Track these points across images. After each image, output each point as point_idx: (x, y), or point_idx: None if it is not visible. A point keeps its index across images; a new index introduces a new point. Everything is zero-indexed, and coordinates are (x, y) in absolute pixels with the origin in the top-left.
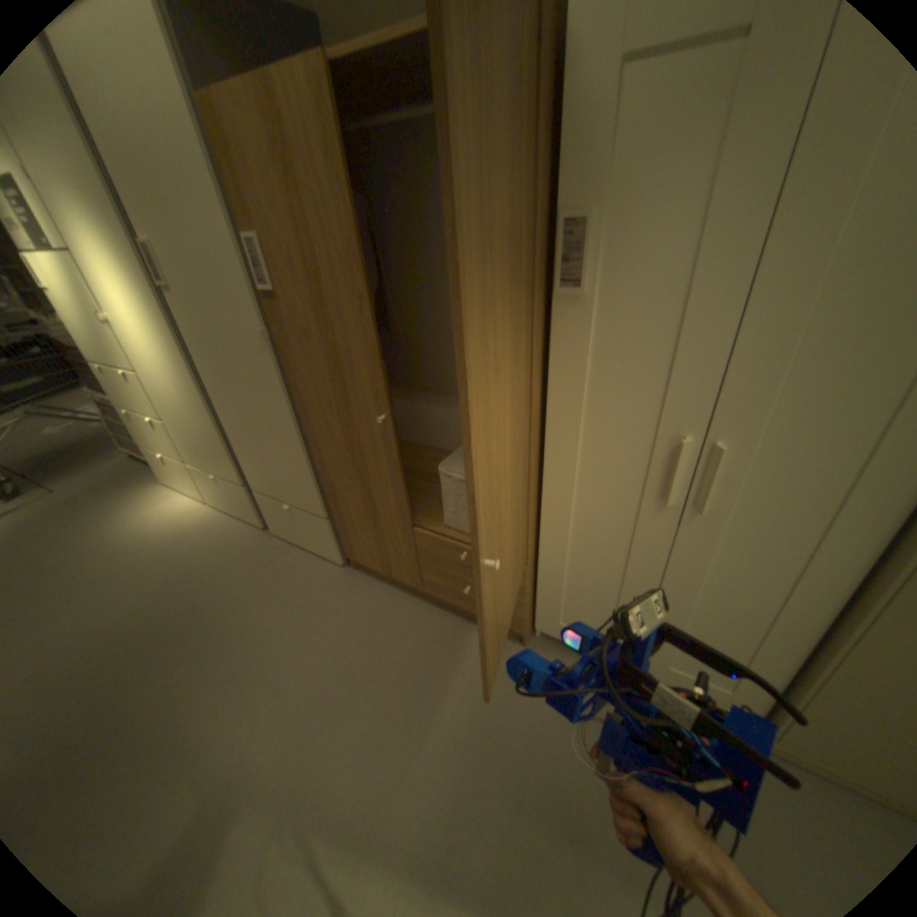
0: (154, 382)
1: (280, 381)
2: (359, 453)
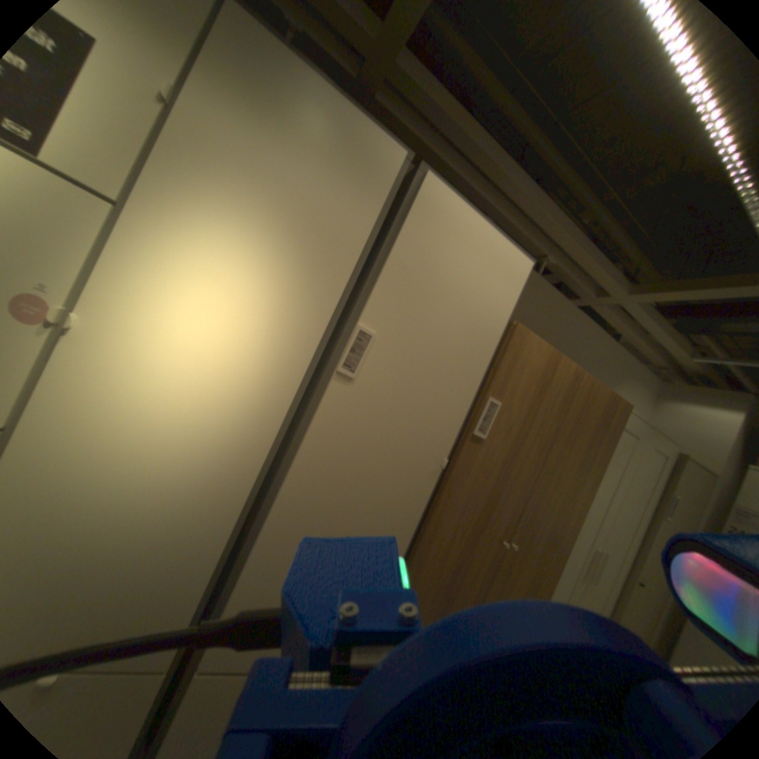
0: (77, 465)
1: (423, 506)
2: (460, 577)
